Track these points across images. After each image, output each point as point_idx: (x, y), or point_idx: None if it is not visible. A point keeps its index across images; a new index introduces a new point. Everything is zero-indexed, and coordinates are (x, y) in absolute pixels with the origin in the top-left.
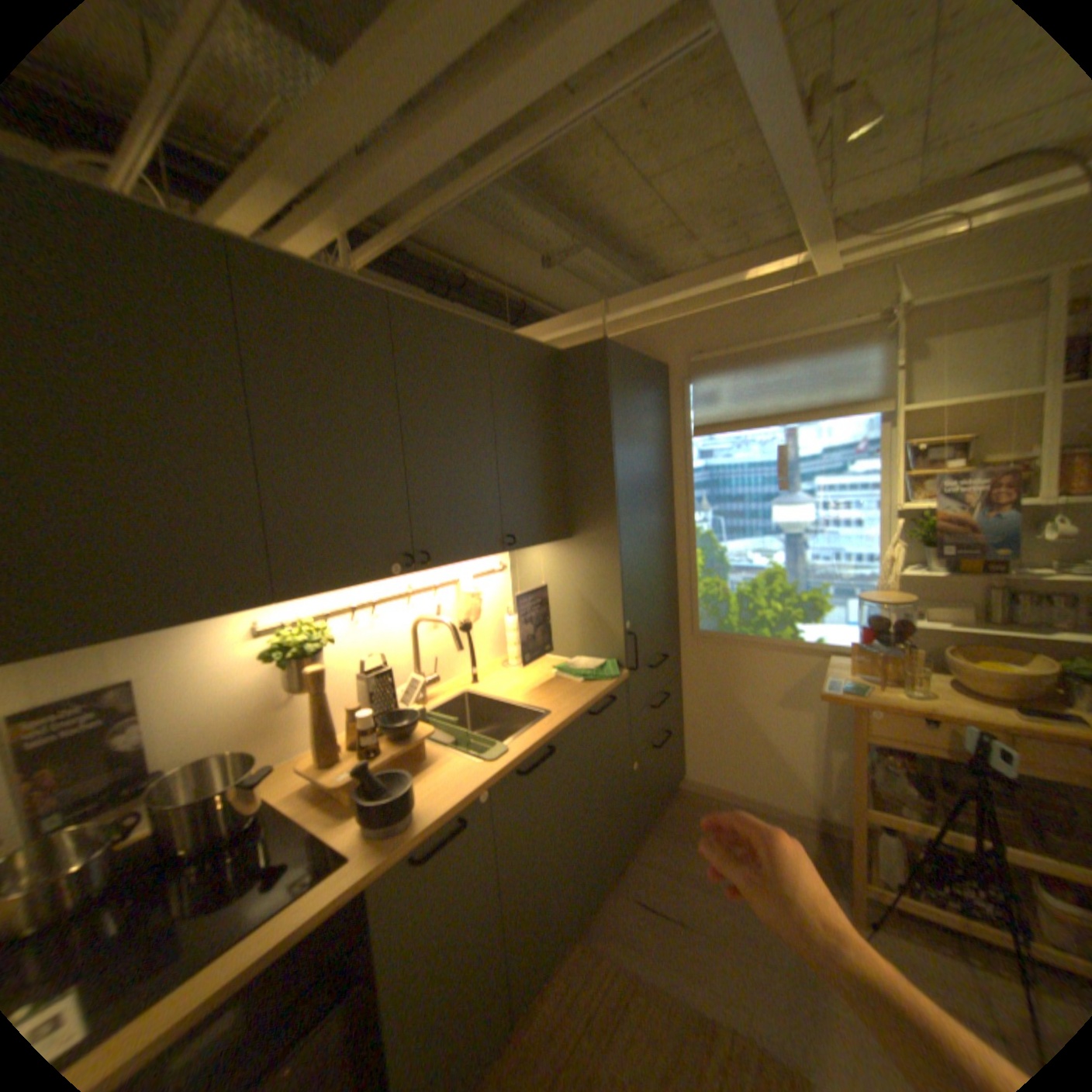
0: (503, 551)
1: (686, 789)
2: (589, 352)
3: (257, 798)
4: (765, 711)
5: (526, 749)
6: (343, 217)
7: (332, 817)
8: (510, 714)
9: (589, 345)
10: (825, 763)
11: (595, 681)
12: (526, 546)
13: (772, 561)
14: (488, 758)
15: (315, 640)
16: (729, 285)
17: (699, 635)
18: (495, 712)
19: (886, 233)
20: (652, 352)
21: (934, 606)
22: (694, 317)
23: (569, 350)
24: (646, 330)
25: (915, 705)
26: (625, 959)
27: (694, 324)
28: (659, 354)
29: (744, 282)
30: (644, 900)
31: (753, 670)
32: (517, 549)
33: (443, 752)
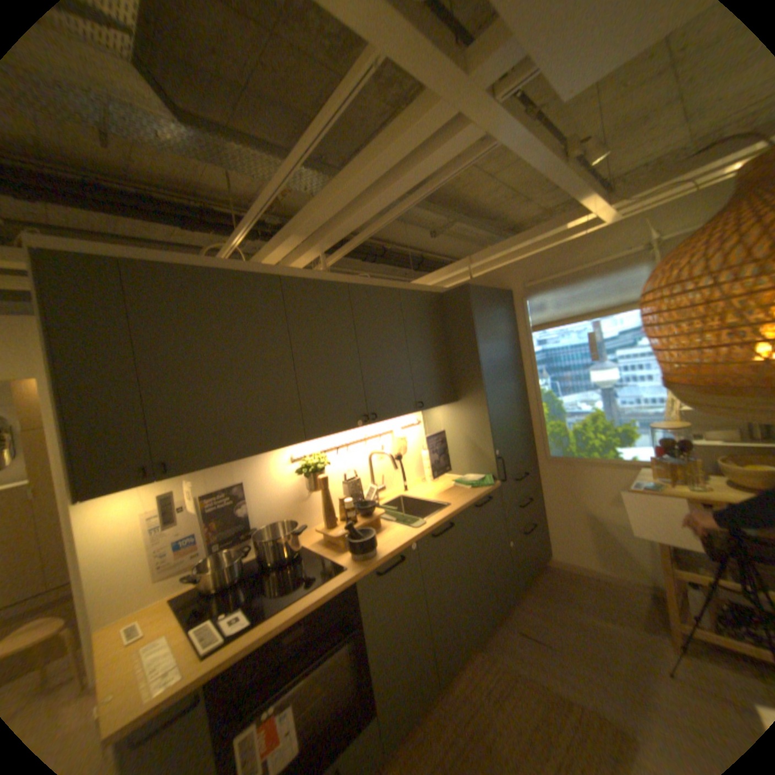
0: (416, 411)
1: (554, 567)
2: (458, 292)
3: (297, 545)
4: (602, 509)
5: (436, 523)
6: (323, 246)
7: (335, 553)
8: (427, 507)
9: (458, 288)
10: (650, 545)
11: (478, 488)
12: (430, 408)
13: (594, 407)
14: (414, 527)
15: (319, 464)
16: (546, 237)
17: (550, 460)
18: (418, 507)
19: (641, 197)
20: (501, 283)
21: (710, 430)
22: (525, 259)
23: (447, 292)
24: (496, 271)
25: (694, 495)
26: (511, 664)
27: (526, 264)
28: (505, 284)
29: (555, 234)
30: (523, 632)
31: (590, 482)
32: (424, 410)
33: (390, 525)
